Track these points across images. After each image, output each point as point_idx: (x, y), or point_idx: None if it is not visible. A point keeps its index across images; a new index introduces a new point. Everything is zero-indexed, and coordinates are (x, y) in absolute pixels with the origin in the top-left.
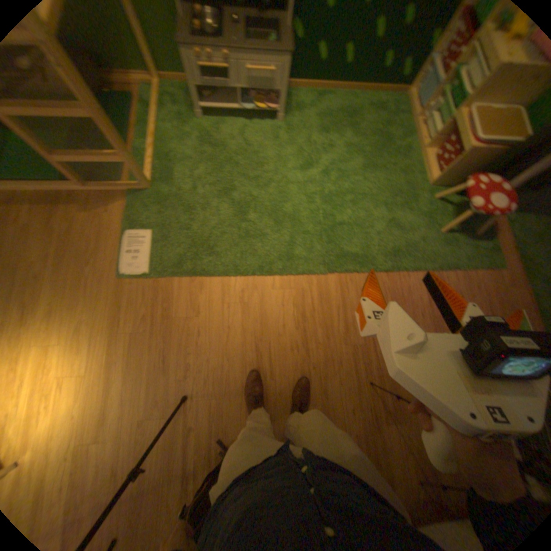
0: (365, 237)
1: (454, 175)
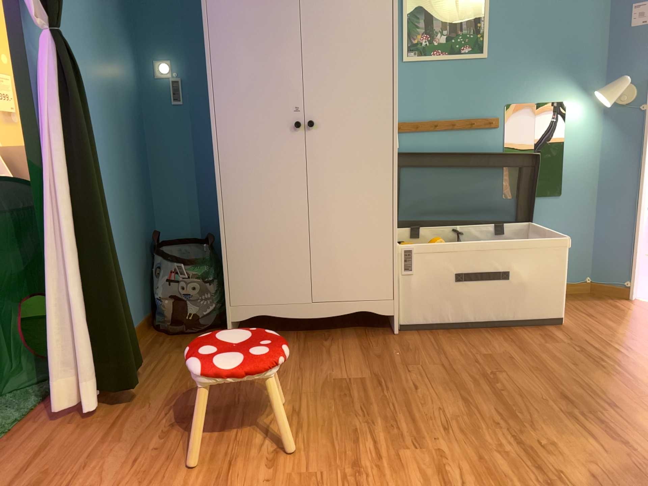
0: None
1: None
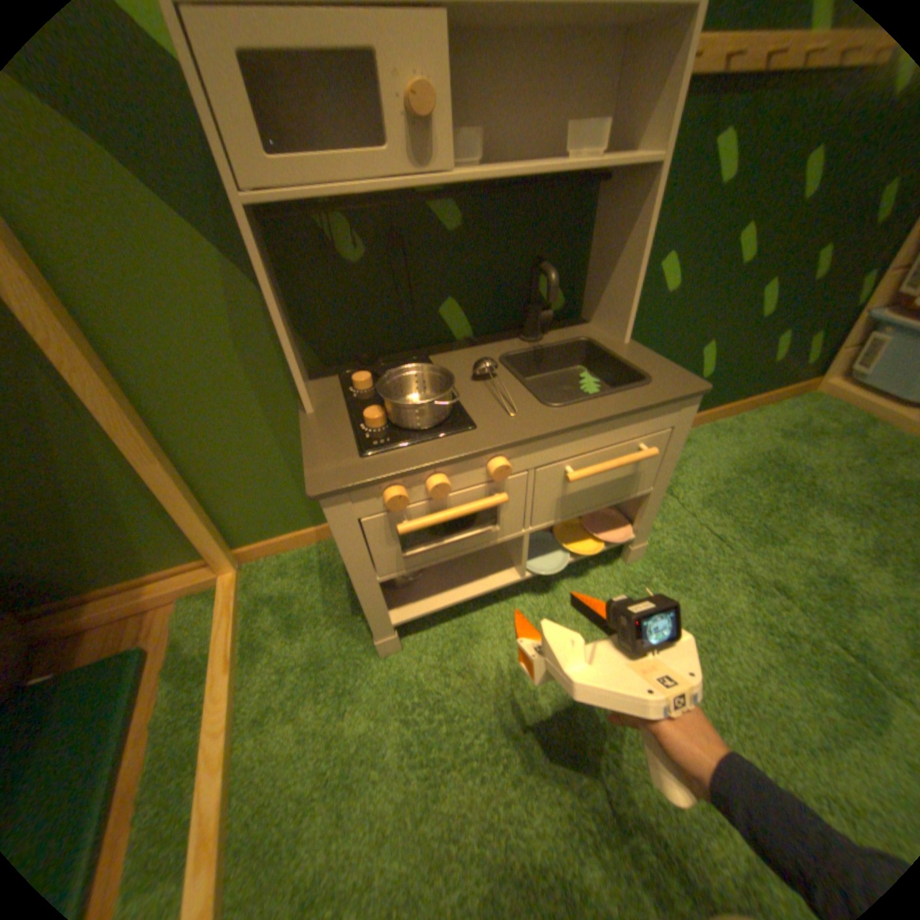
0: None
1: None
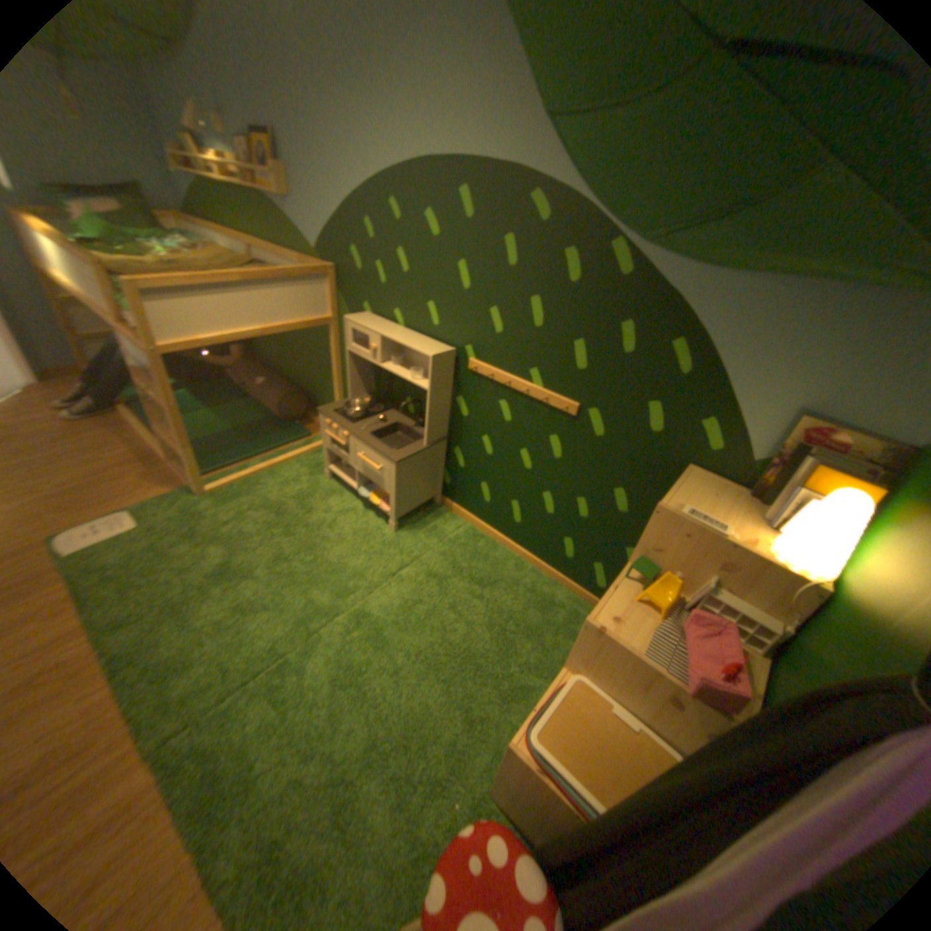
0: (272, 766)
1: (514, 806)
